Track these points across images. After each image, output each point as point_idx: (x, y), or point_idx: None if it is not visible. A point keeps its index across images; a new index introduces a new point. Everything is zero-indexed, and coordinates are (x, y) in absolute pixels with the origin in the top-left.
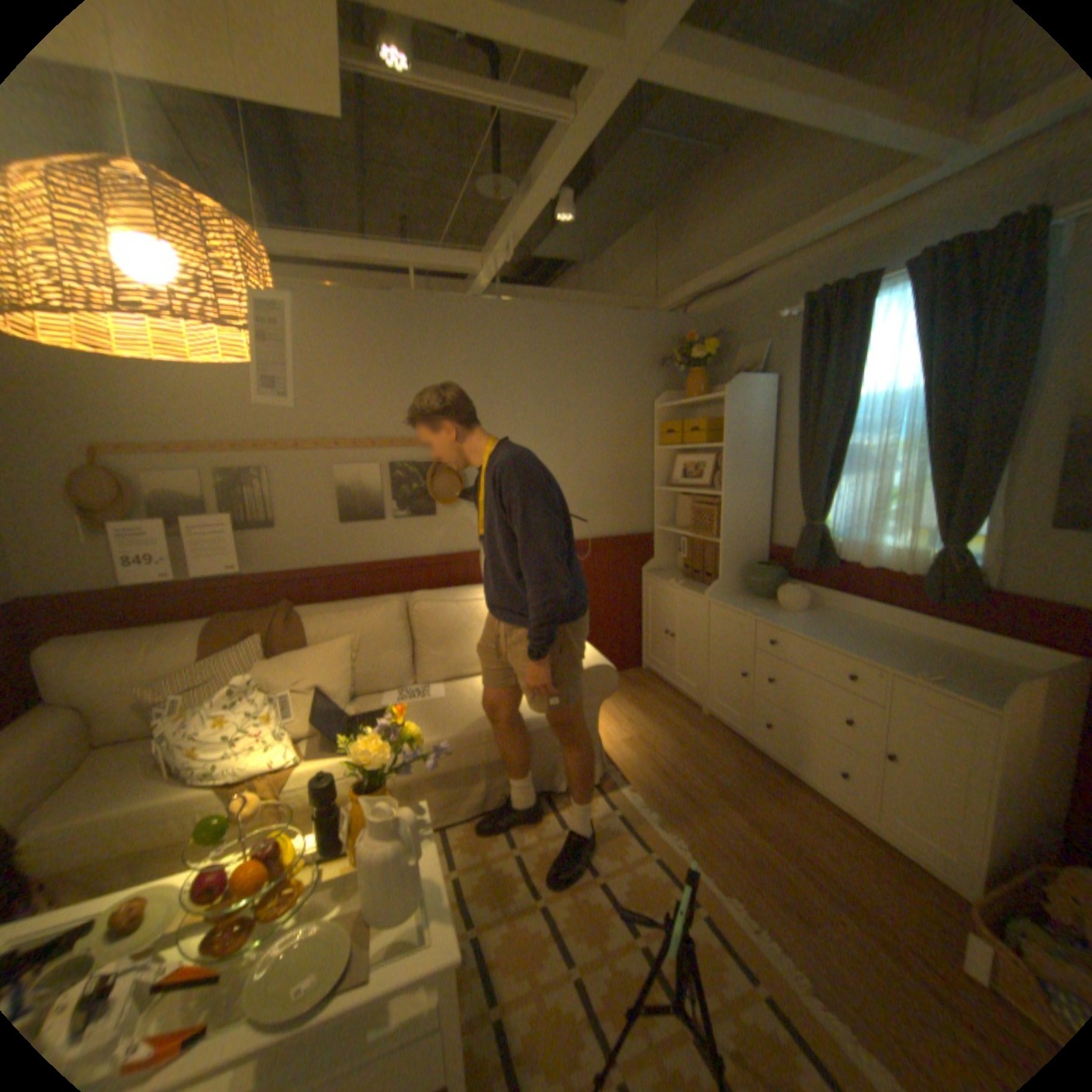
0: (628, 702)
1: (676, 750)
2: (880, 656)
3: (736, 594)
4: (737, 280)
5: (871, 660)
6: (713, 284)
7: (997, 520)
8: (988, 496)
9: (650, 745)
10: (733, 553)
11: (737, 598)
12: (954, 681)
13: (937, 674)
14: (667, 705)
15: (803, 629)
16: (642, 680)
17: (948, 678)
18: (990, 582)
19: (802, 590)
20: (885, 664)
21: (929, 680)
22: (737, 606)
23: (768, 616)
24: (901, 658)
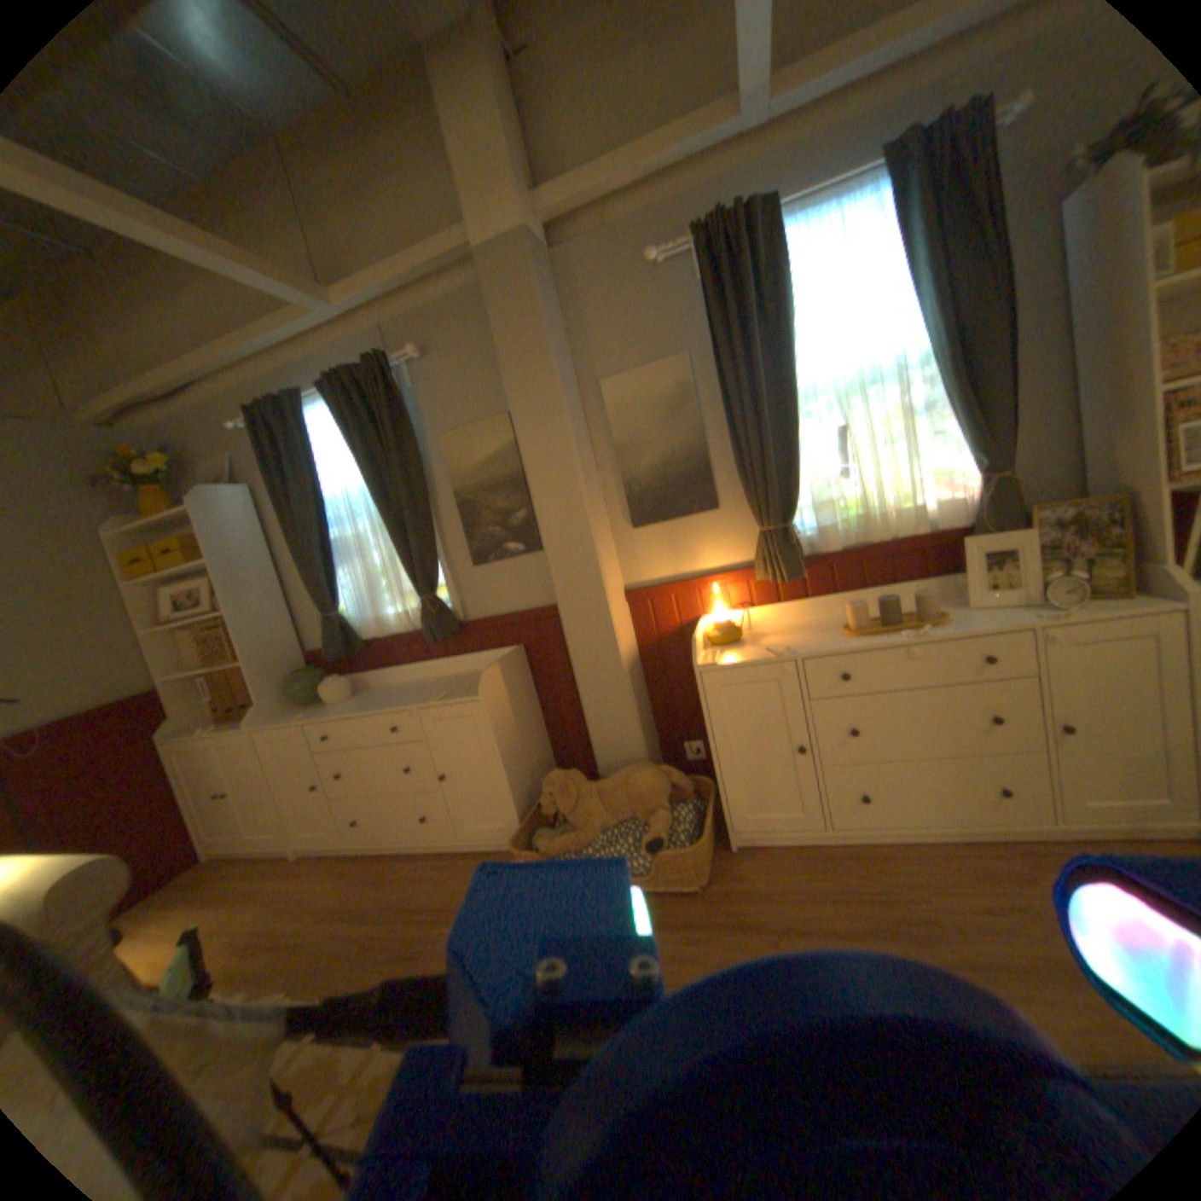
0: (181, 909)
1: (259, 915)
2: (407, 700)
3: (281, 712)
4: (173, 394)
5: (400, 706)
6: (141, 396)
7: (446, 570)
8: (432, 553)
9: (221, 933)
10: (262, 671)
11: (282, 715)
12: (453, 692)
13: (444, 693)
14: (242, 879)
15: (345, 710)
16: (201, 874)
17: (449, 692)
18: (460, 616)
19: (339, 678)
20: (409, 703)
21: (438, 698)
22: (281, 721)
23: (312, 716)
24: (422, 695)
